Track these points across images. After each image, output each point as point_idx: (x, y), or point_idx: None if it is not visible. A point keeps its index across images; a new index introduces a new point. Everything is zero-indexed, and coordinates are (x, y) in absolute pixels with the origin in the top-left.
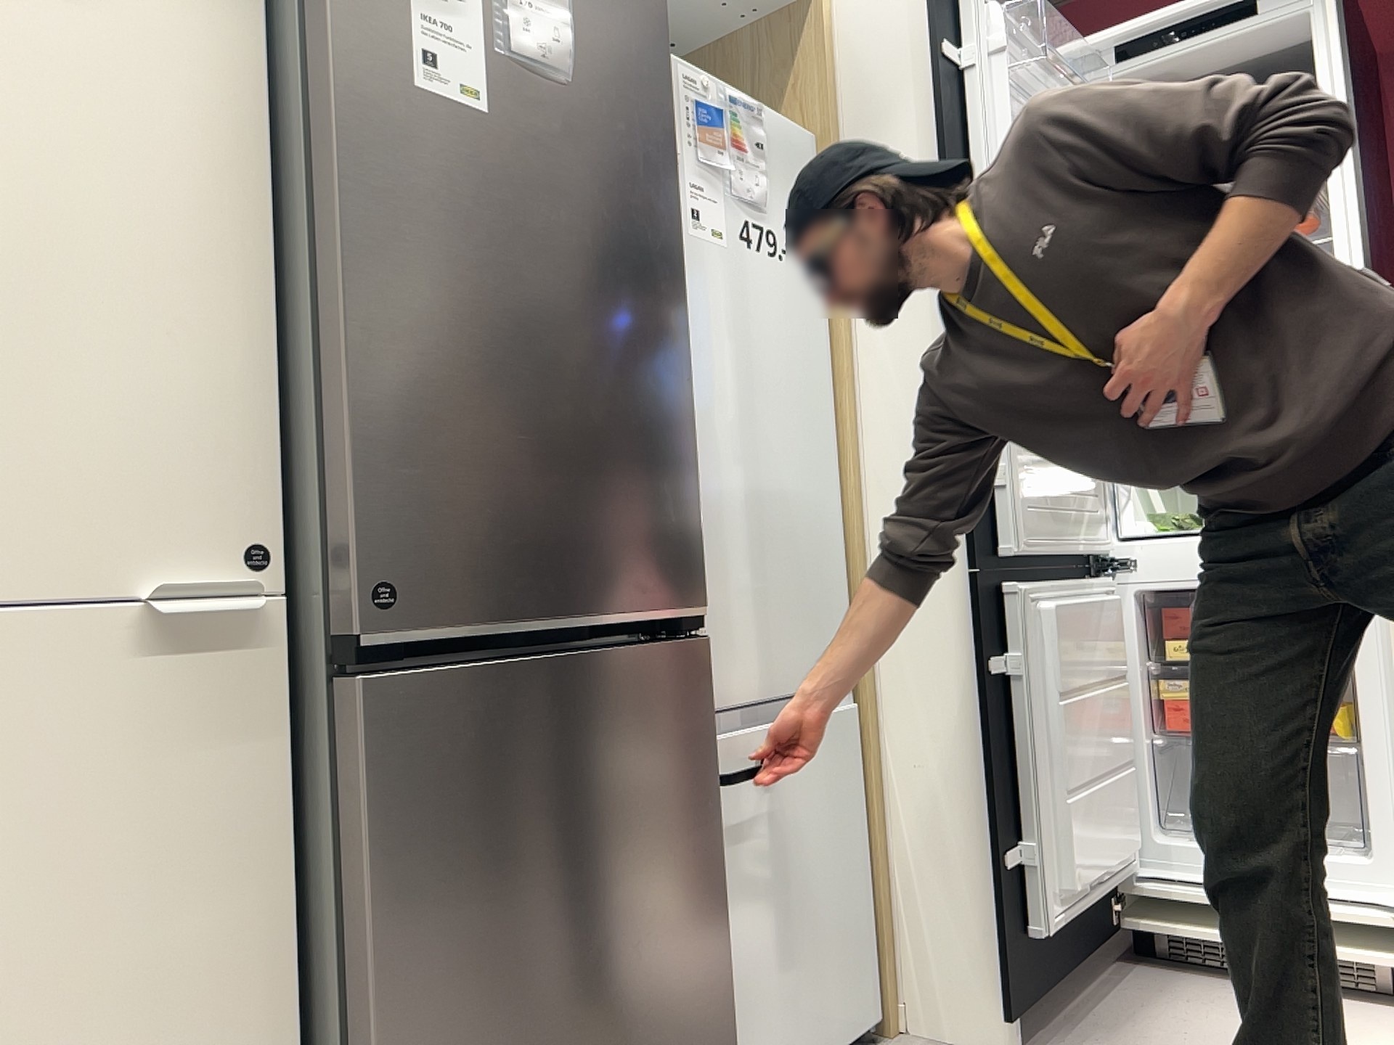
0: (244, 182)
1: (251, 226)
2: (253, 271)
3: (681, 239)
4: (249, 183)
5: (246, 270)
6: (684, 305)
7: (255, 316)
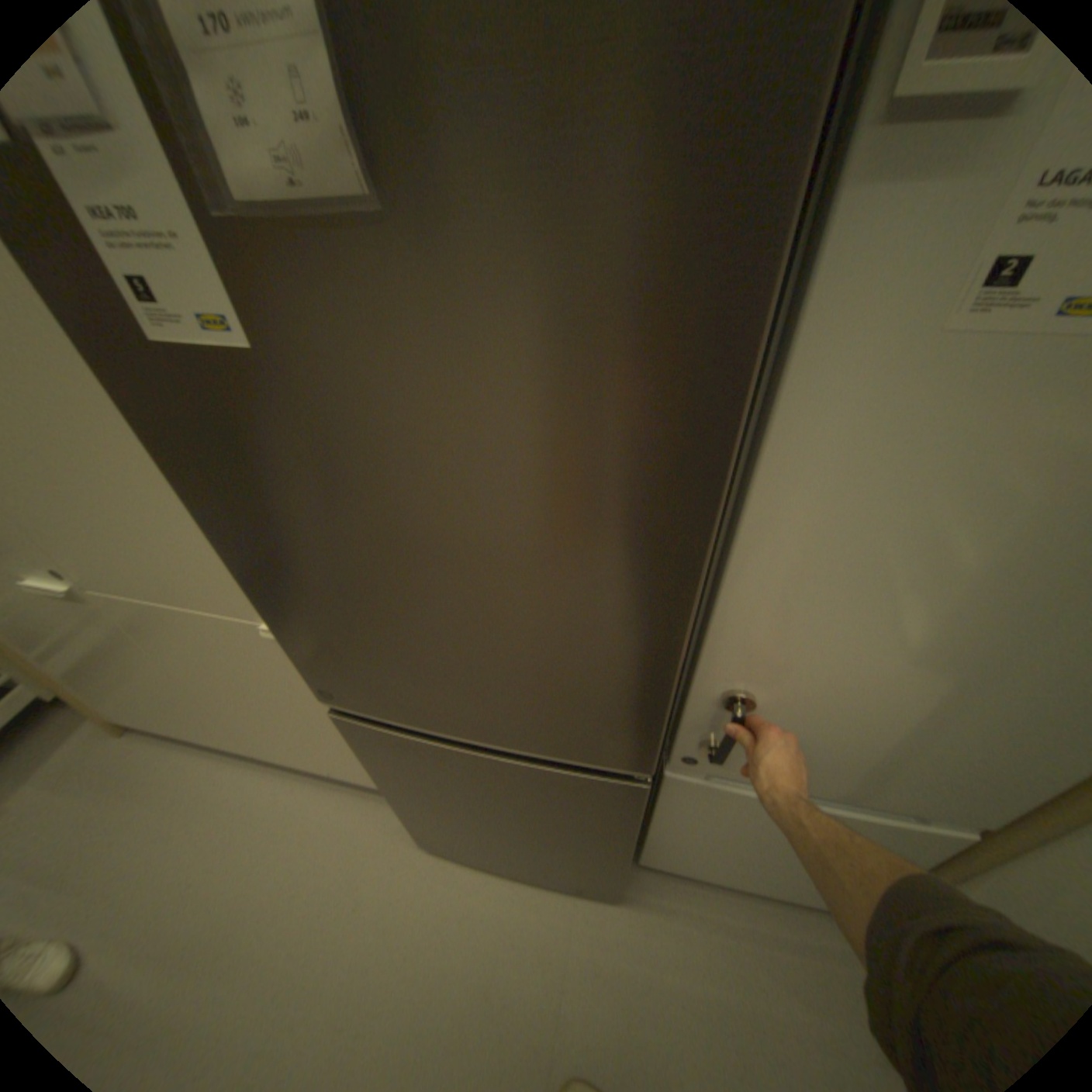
0: None
1: None
2: None
3: (725, 457)
4: None
5: None
6: (698, 556)
7: None
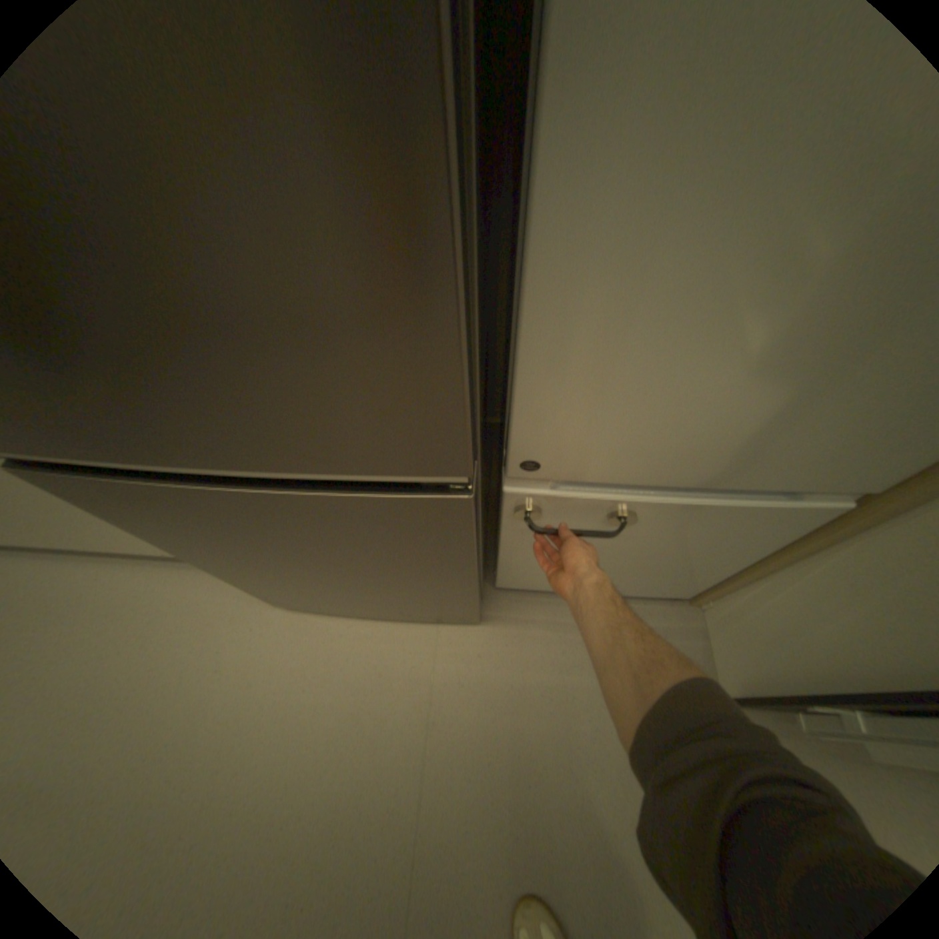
0: None
1: None
2: None
3: None
4: None
5: None
6: None
7: None
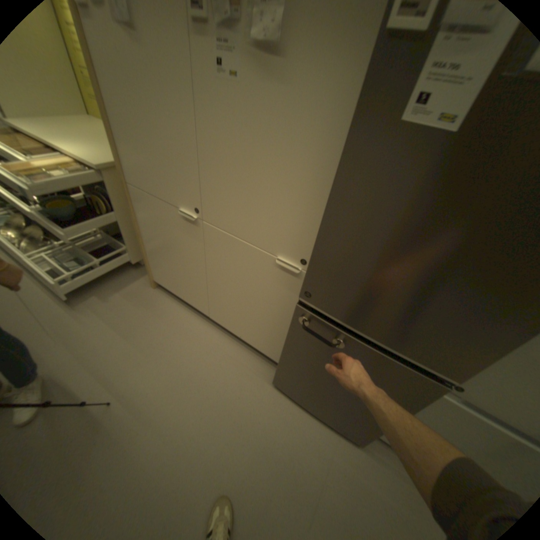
0: (336, 151)
1: (333, 169)
2: (328, 185)
3: None
4: (338, 152)
5: (326, 185)
6: None
7: (324, 200)
